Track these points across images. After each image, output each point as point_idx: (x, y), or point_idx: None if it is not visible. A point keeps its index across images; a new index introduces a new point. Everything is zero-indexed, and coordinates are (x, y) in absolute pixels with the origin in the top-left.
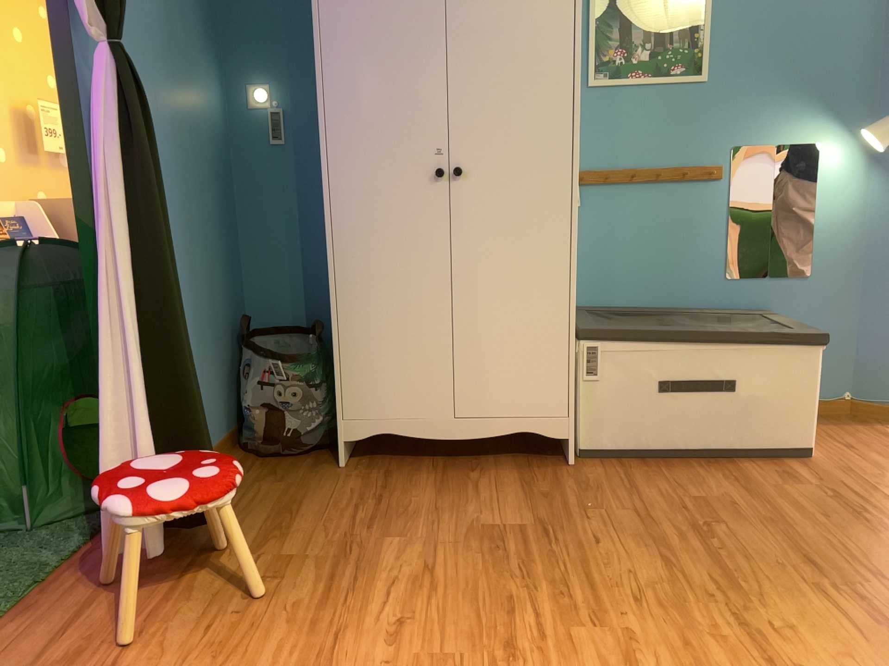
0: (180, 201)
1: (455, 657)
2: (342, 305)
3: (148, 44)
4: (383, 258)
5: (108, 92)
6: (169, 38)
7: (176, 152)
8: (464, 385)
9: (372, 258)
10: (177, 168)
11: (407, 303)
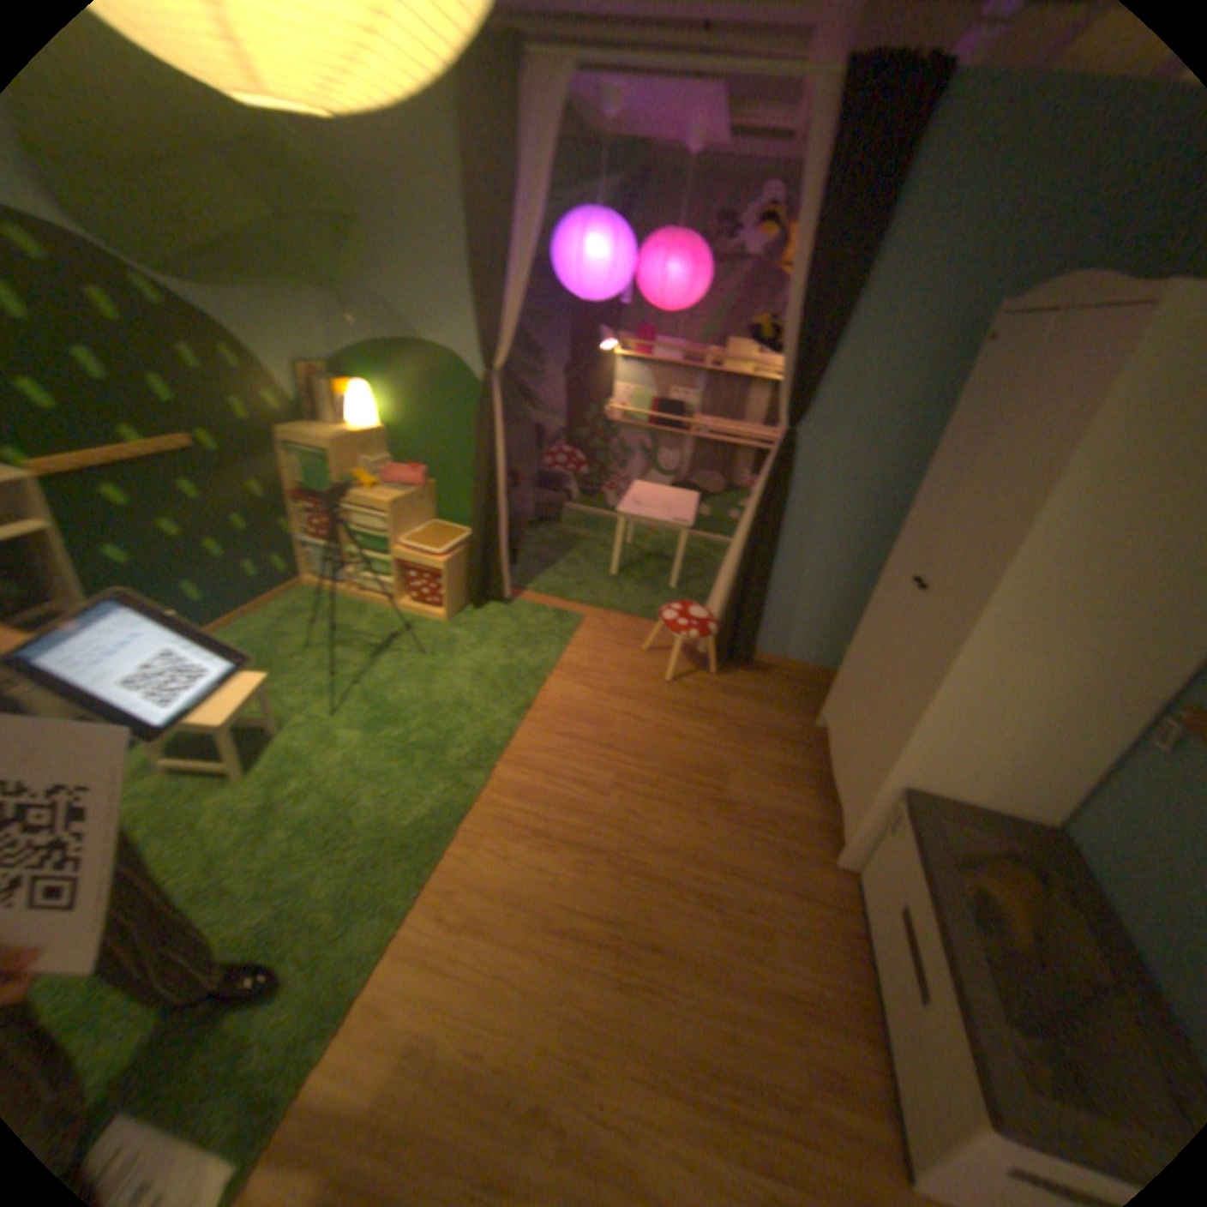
0: (868, 525)
1: (608, 734)
2: (860, 638)
3: (882, 425)
4: (880, 624)
5: (773, 457)
6: (920, 419)
7: (880, 495)
8: (859, 751)
9: (878, 620)
10: (876, 506)
11: (869, 665)
